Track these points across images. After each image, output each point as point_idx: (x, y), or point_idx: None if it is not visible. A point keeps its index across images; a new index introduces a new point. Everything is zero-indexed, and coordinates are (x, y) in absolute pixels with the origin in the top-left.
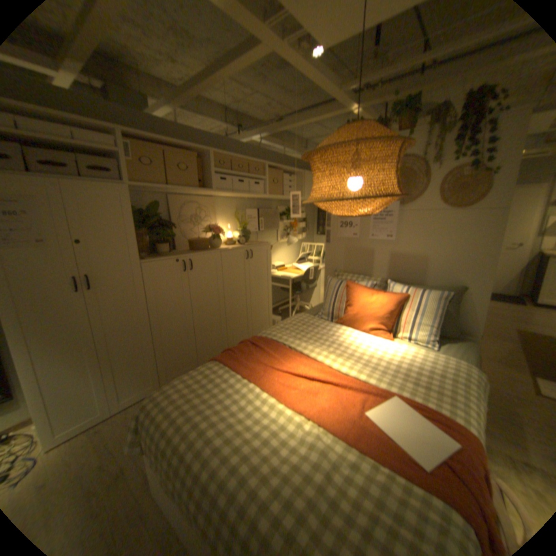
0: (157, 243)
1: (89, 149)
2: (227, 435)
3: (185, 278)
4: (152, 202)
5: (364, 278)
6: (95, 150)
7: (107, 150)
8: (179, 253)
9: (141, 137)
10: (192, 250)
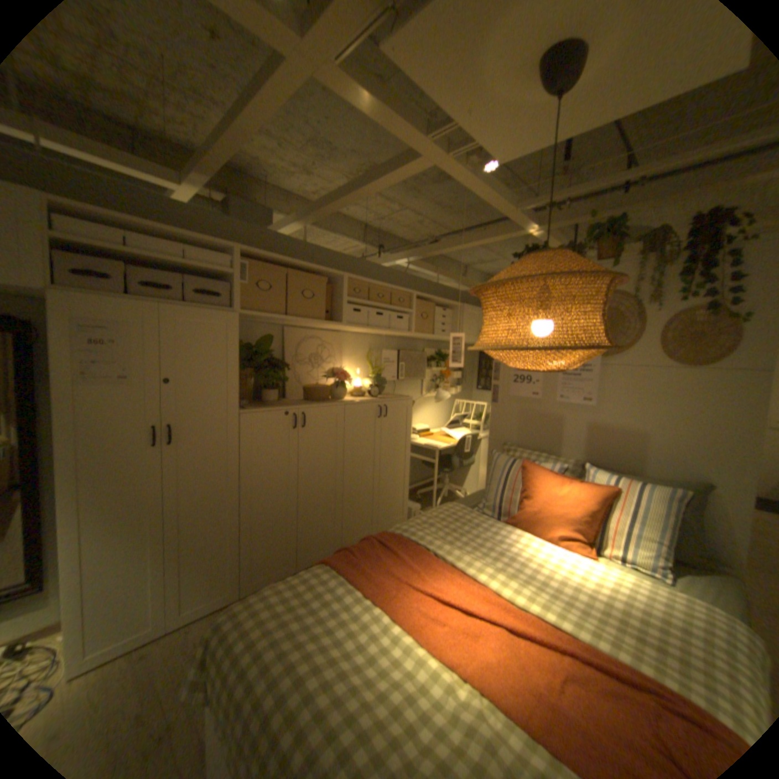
0: (263, 389)
1: (200, 271)
2: (337, 692)
3: (294, 438)
4: (264, 336)
5: (548, 458)
6: (206, 273)
7: (221, 273)
8: (290, 405)
9: (262, 258)
10: (307, 401)
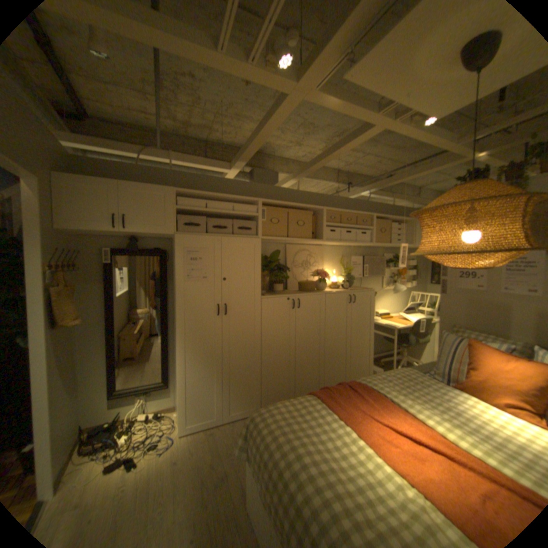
0: (274, 284)
1: (240, 216)
2: (322, 469)
3: (292, 315)
4: (274, 252)
5: (496, 340)
6: (243, 217)
7: (251, 216)
8: (290, 294)
9: (273, 205)
10: (300, 292)
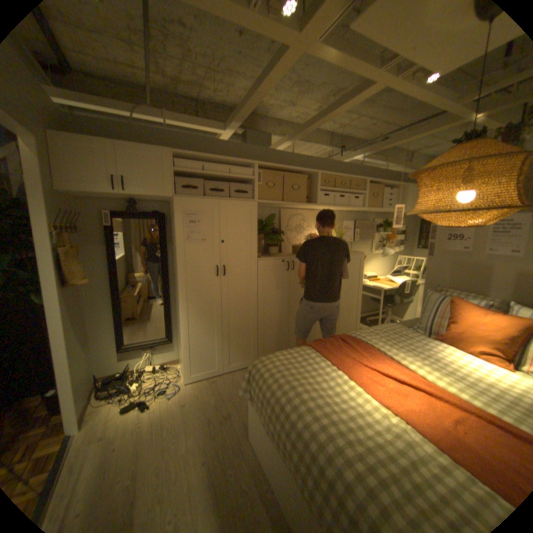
0: (269, 247)
1: (237, 180)
2: (319, 403)
3: (287, 277)
4: (270, 215)
5: (476, 297)
6: (240, 180)
7: (248, 179)
8: (285, 257)
9: (269, 168)
10: (294, 255)
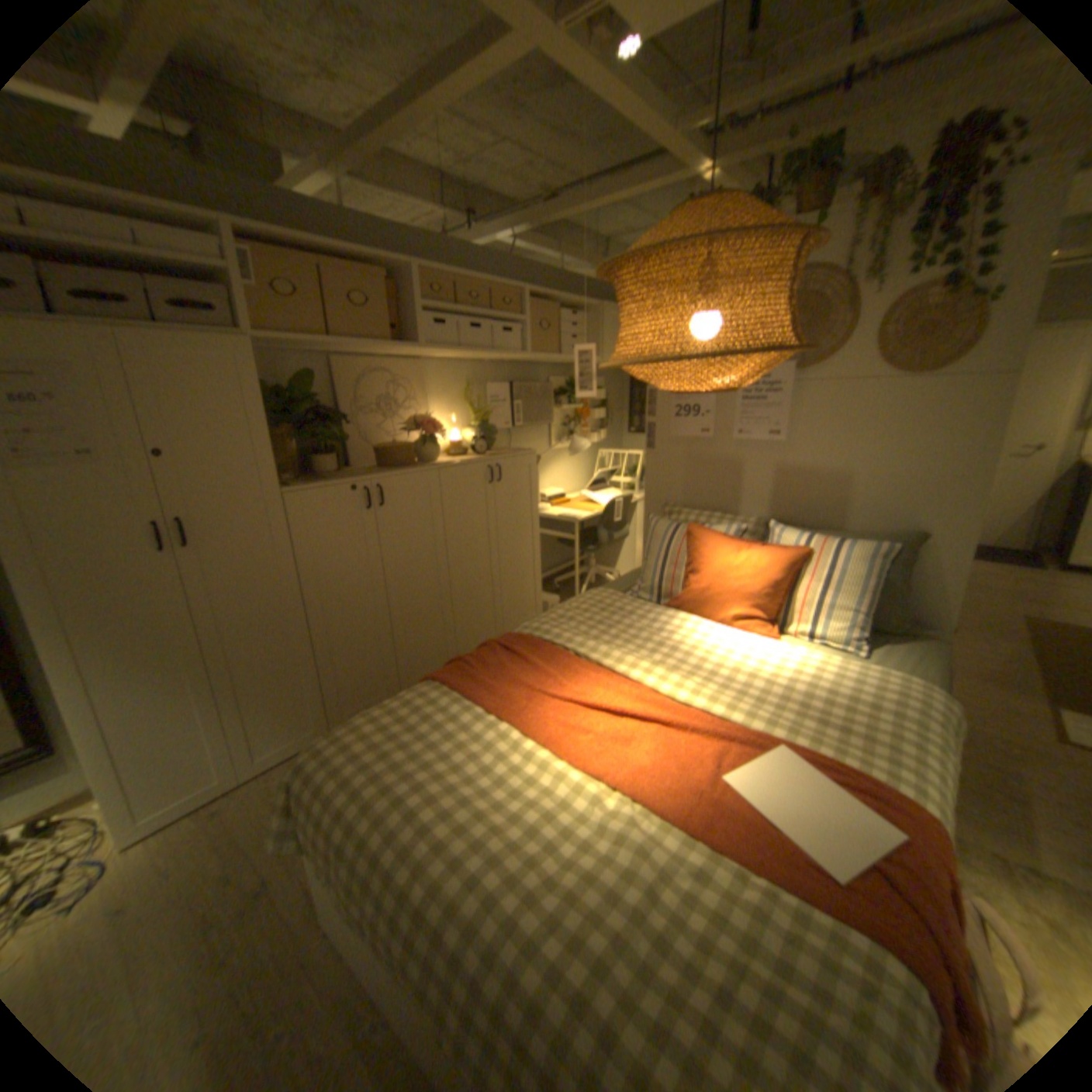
0: (314, 454)
1: (172, 266)
2: (460, 818)
3: (371, 522)
4: (300, 372)
5: (723, 518)
6: (184, 269)
7: (208, 267)
8: (358, 475)
9: (273, 239)
10: (383, 467)
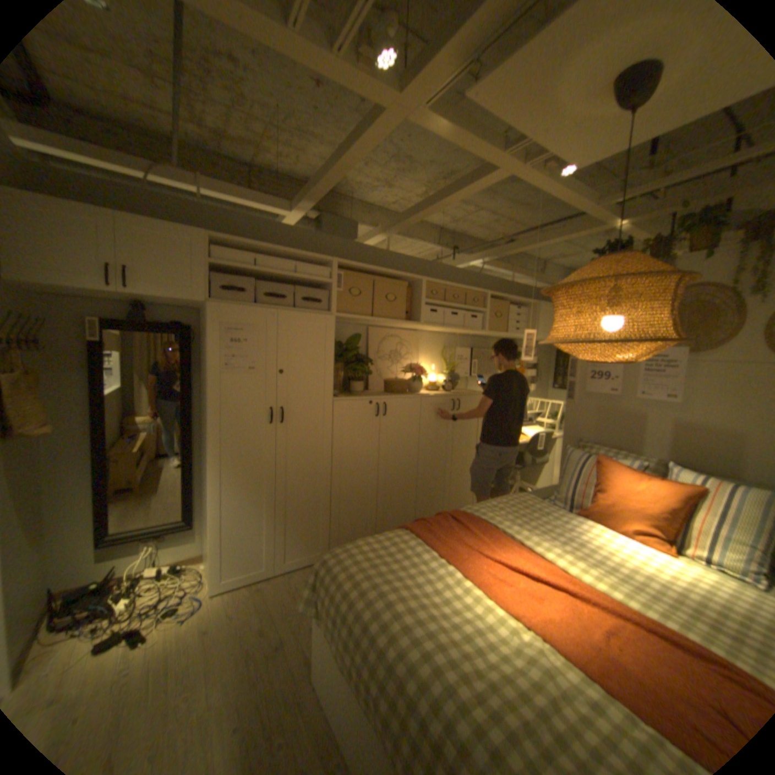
0: (351, 381)
1: (306, 282)
2: (420, 617)
3: (376, 425)
4: (353, 336)
5: (627, 456)
6: (310, 284)
7: (322, 283)
8: (374, 396)
9: (354, 269)
10: (387, 393)
